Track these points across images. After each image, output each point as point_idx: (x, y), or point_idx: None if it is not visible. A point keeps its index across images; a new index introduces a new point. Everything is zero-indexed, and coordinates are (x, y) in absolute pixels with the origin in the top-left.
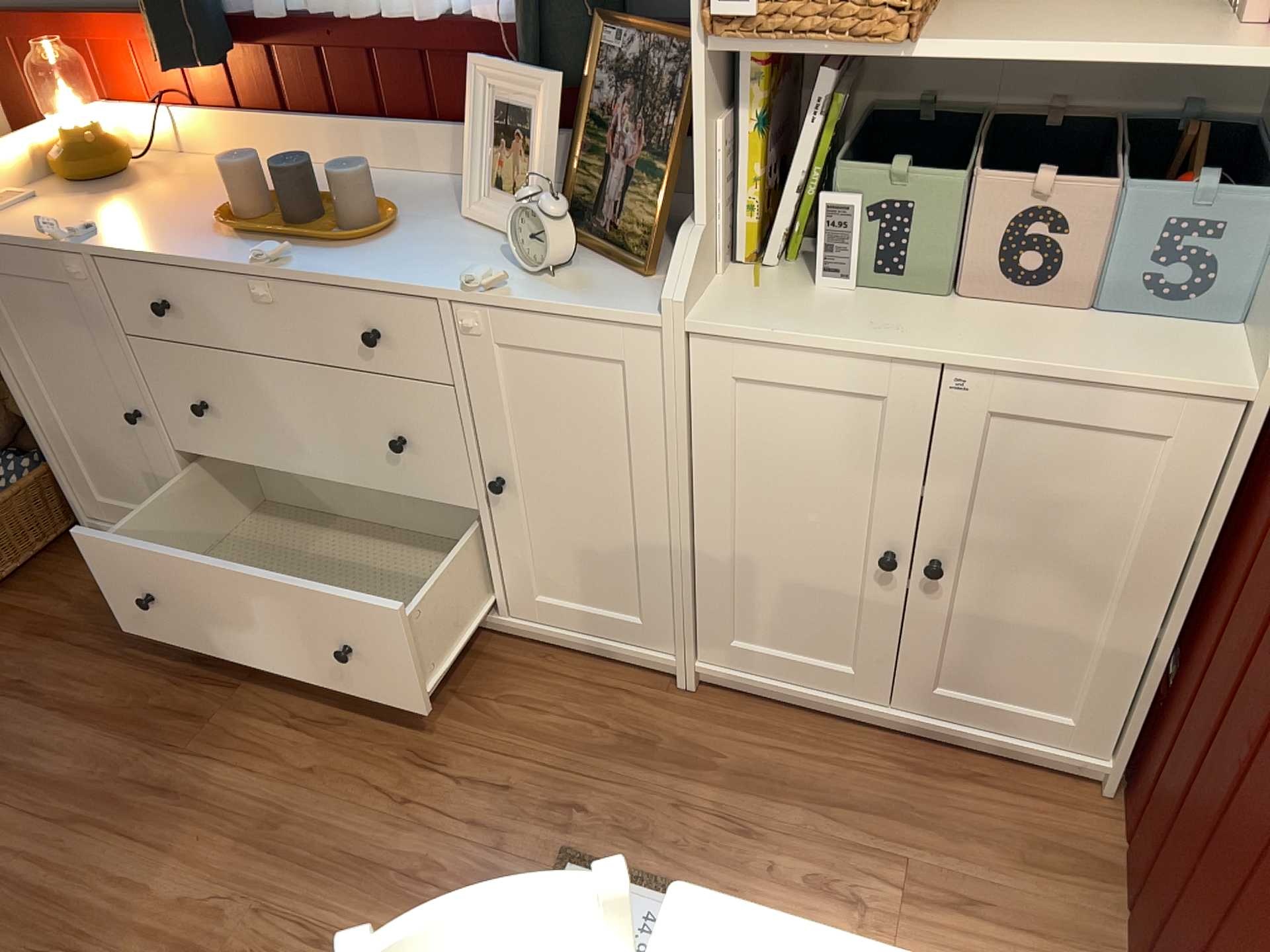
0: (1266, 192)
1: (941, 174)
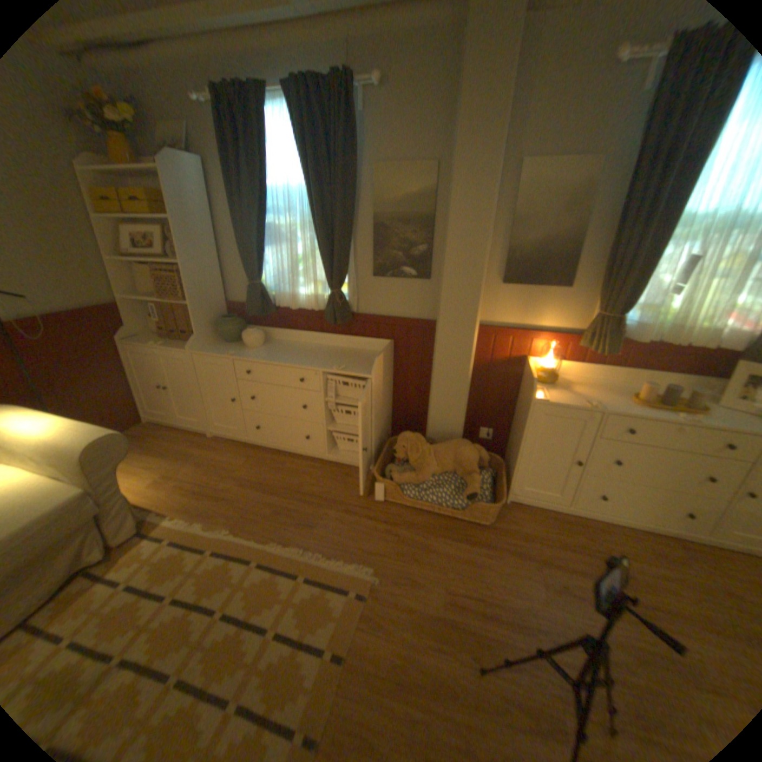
0: None
1: None
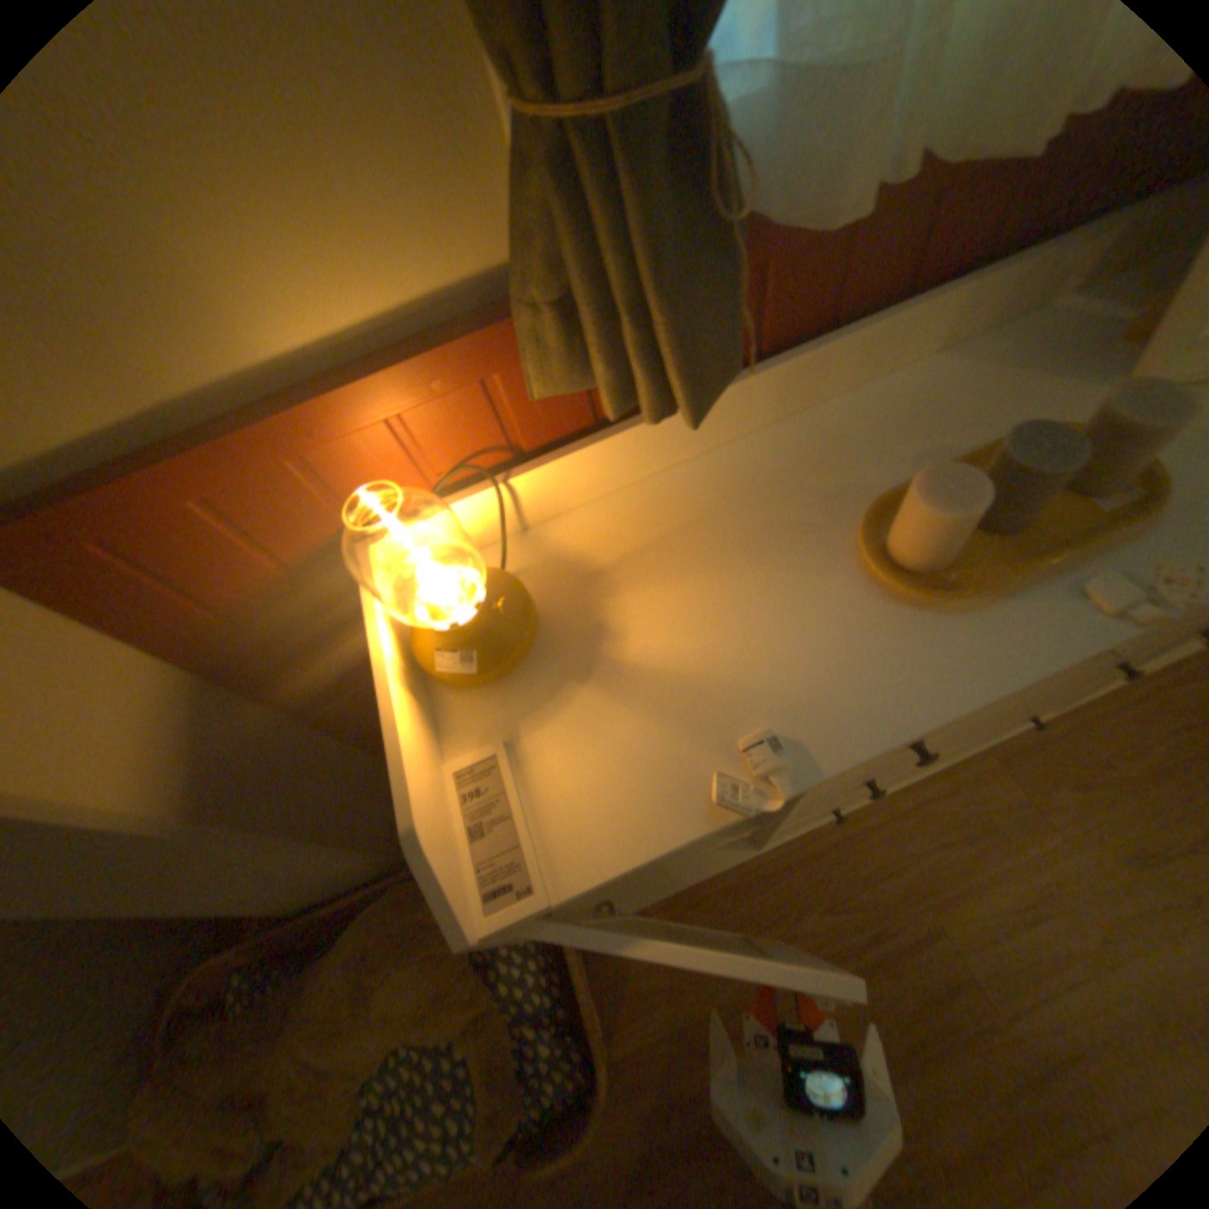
0: None
1: None
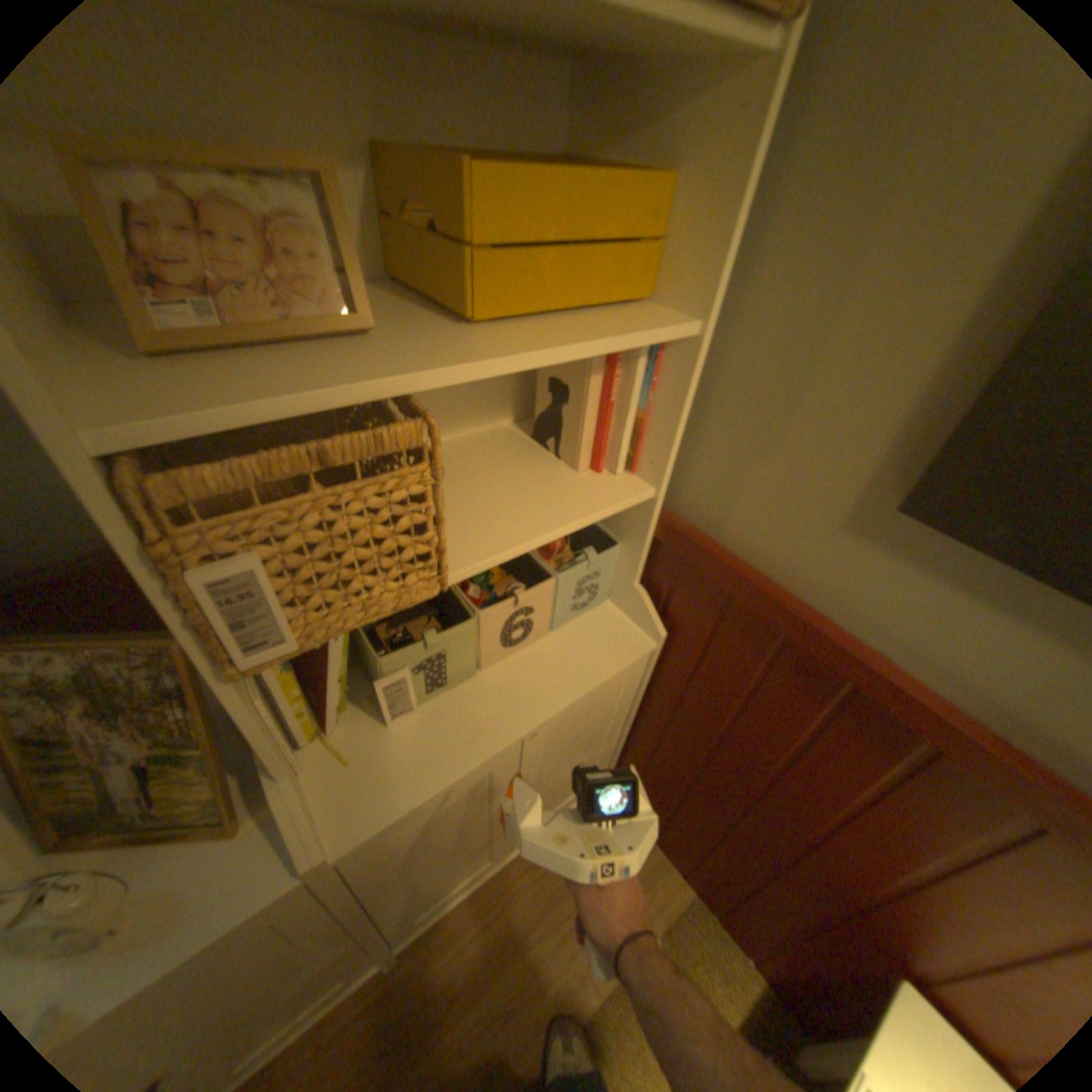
0: (612, 540)
1: (456, 618)
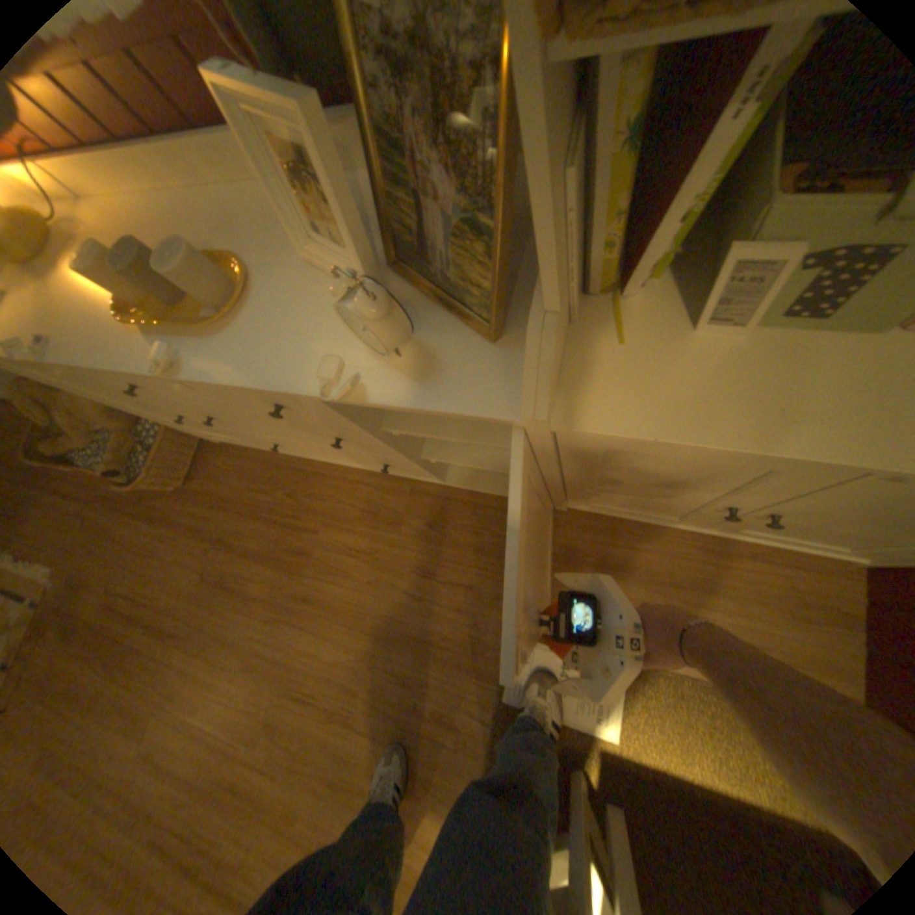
0: None
1: None
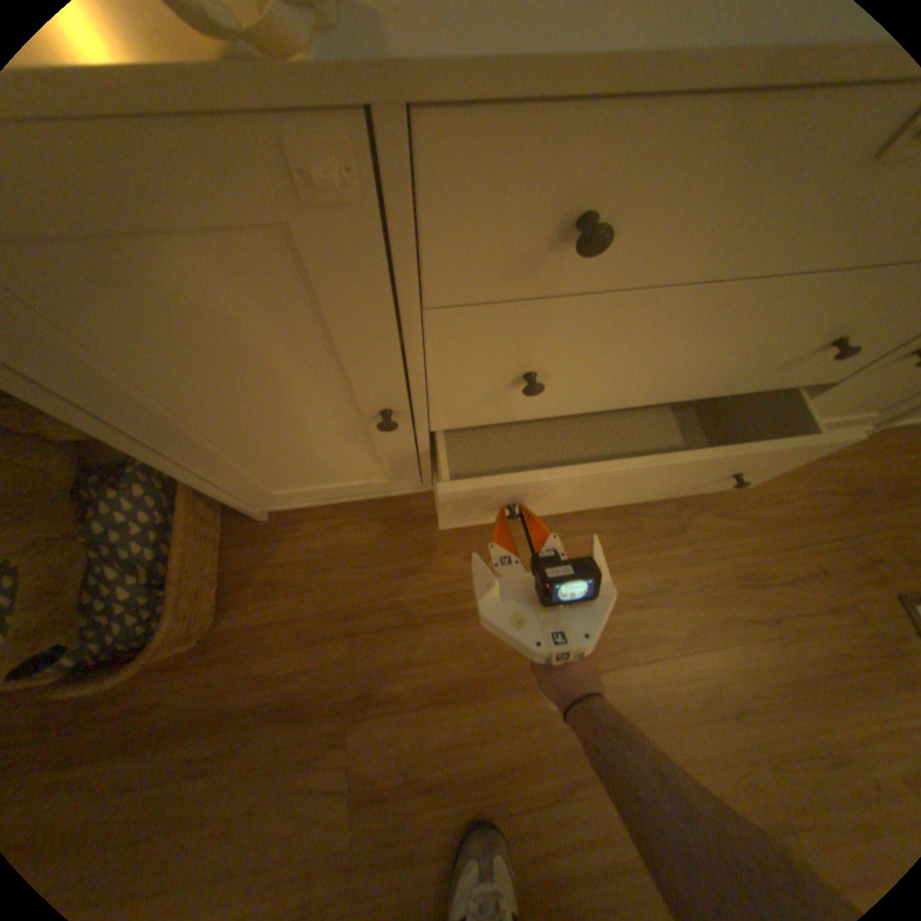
0: None
1: None
